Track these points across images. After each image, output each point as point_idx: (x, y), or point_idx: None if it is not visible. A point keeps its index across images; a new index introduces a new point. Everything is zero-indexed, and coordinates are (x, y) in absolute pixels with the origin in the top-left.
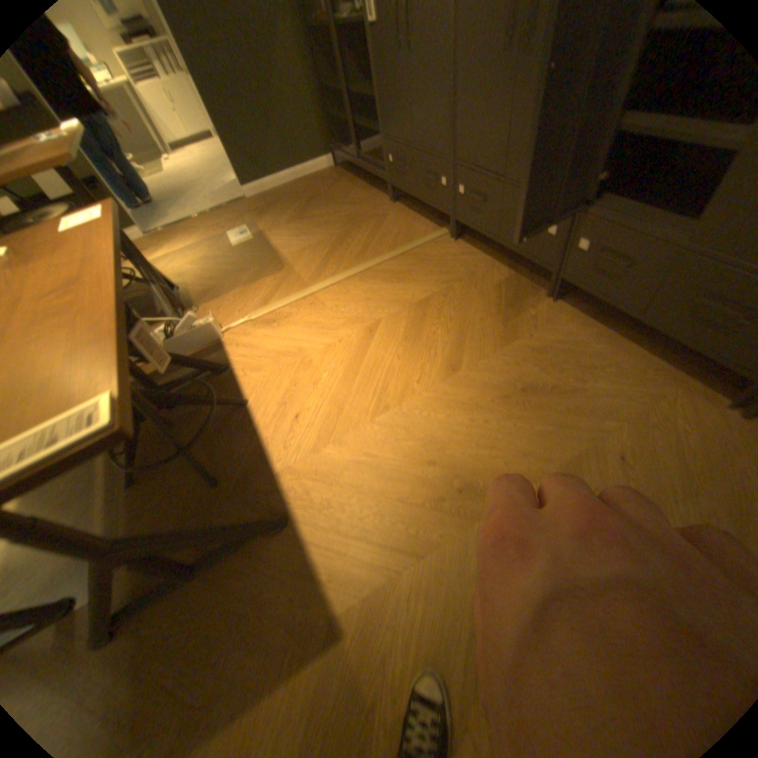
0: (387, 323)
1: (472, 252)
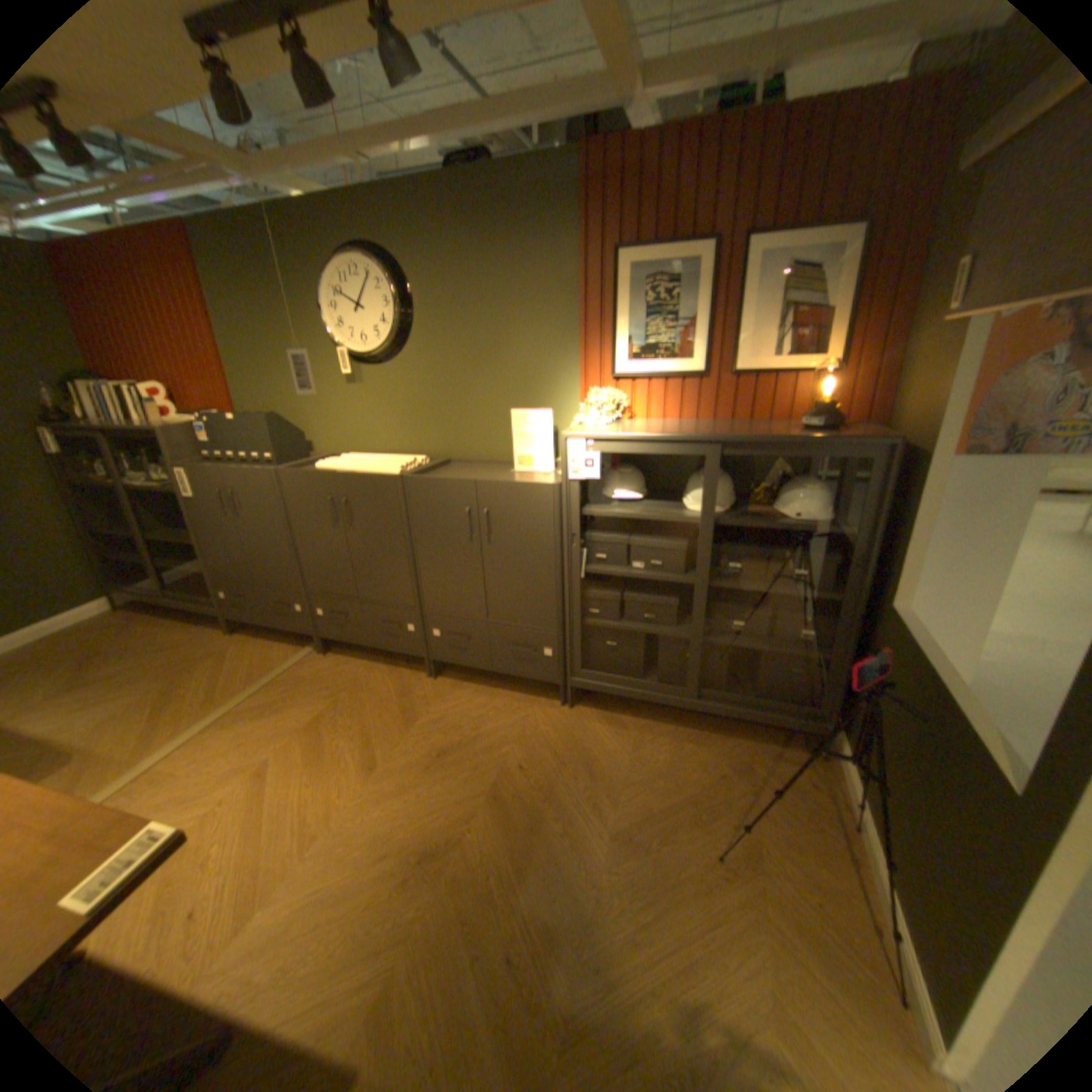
0: (277, 759)
1: (346, 661)
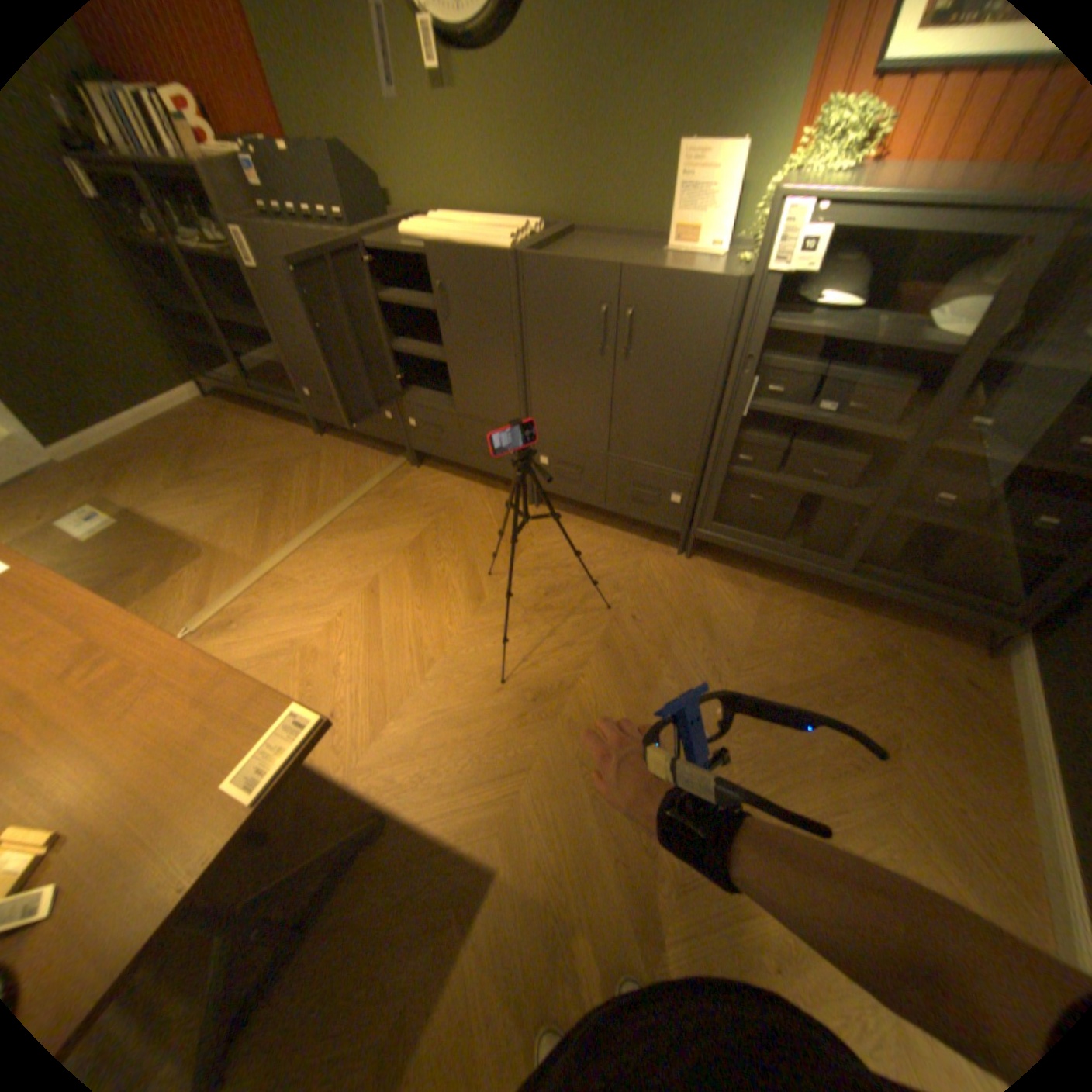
0: (389, 577)
1: (443, 477)
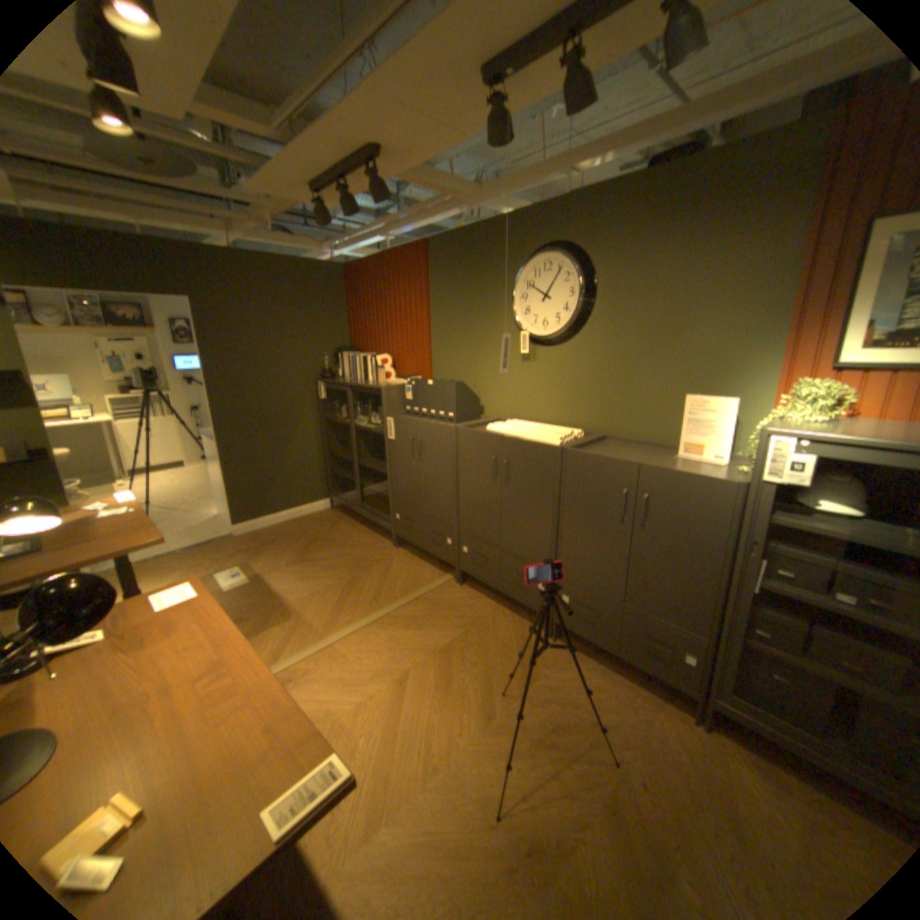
0: (417, 674)
1: (478, 598)
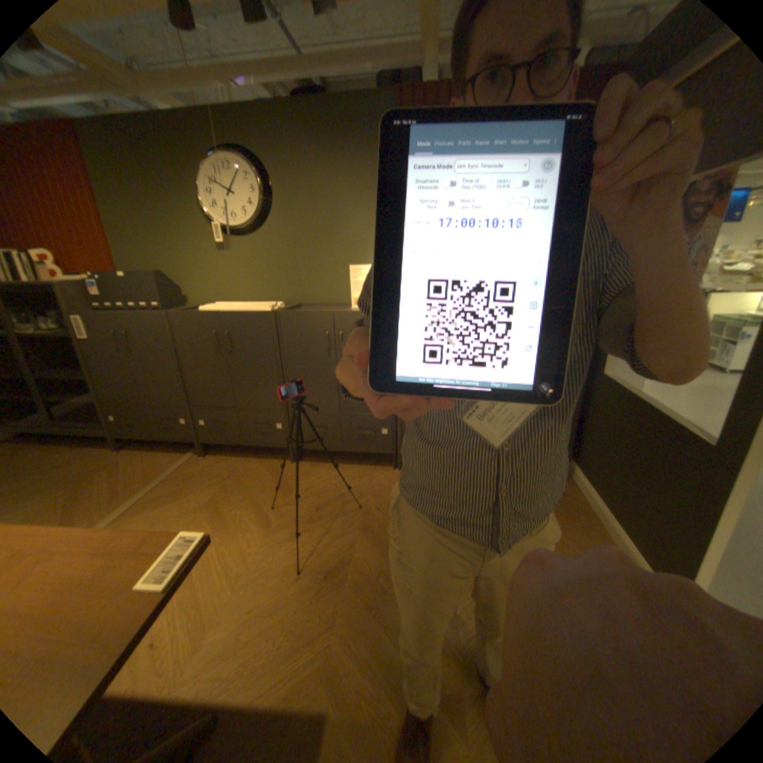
0: (190, 528)
1: (224, 458)
